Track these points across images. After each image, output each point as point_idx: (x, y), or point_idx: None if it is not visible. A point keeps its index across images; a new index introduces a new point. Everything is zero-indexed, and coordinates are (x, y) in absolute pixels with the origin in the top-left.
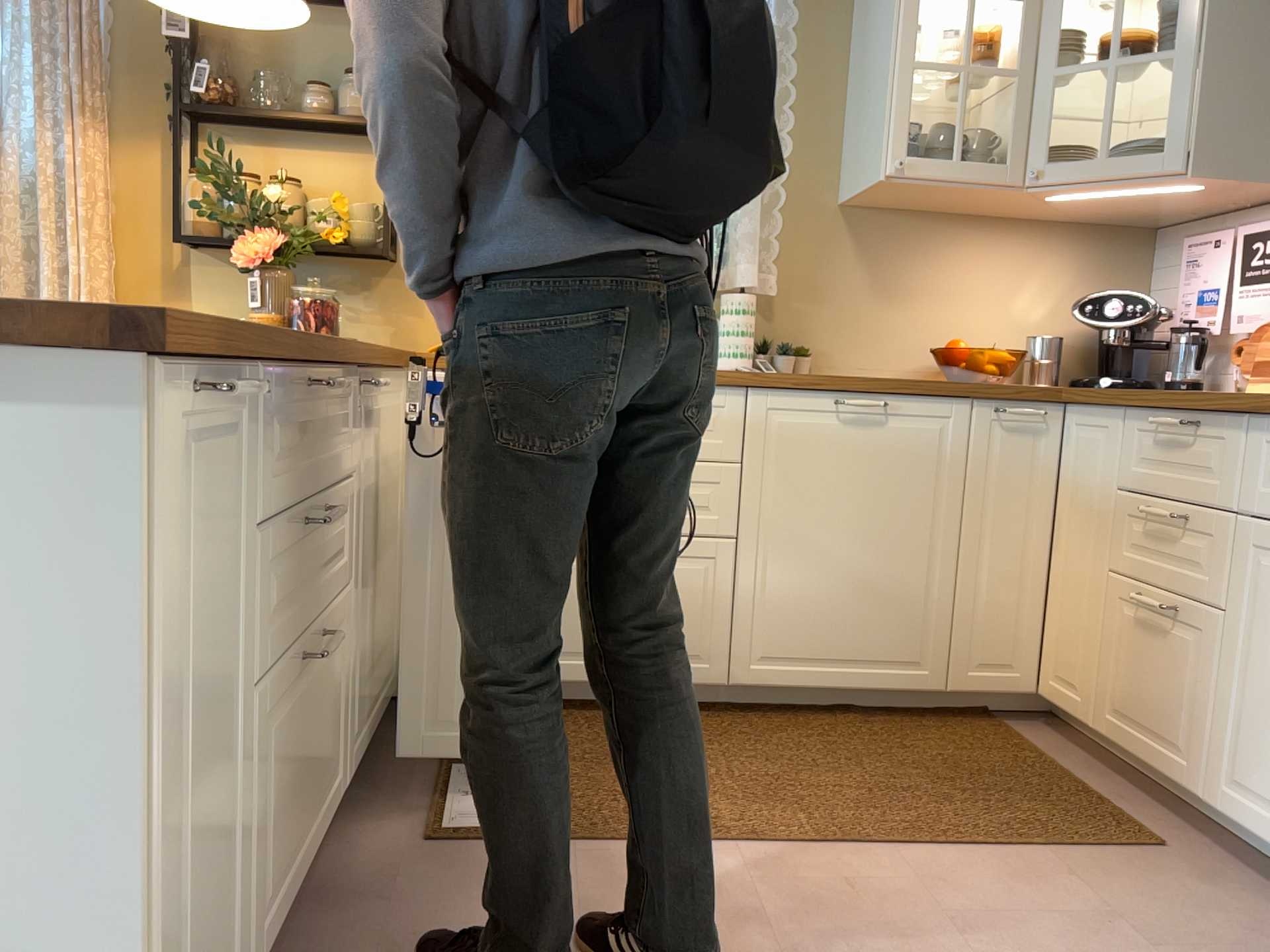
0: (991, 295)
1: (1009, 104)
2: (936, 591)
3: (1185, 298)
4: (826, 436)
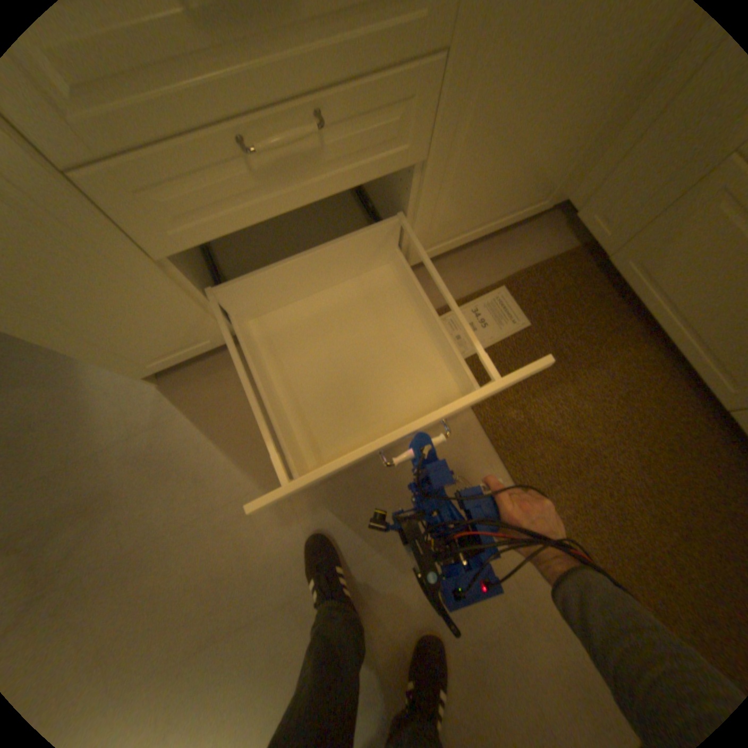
0: None
1: None
2: None
3: None
4: None
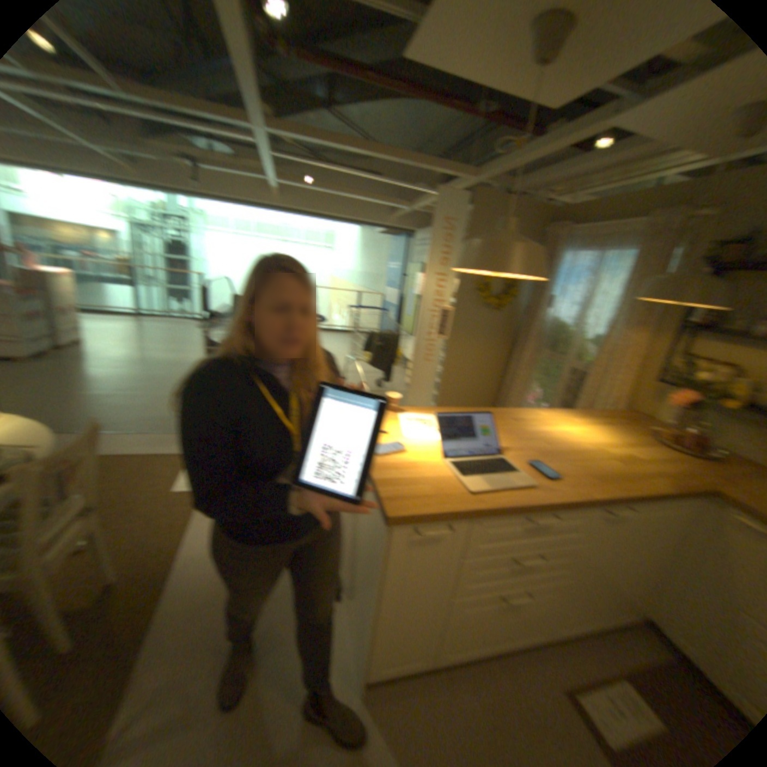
0: None
1: None
2: None
3: None
4: None
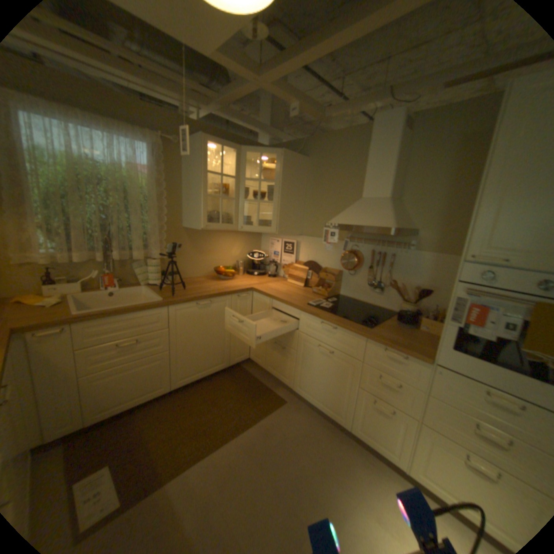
0: (225, 250)
1: (230, 205)
2: (225, 344)
3: (269, 252)
4: (193, 314)
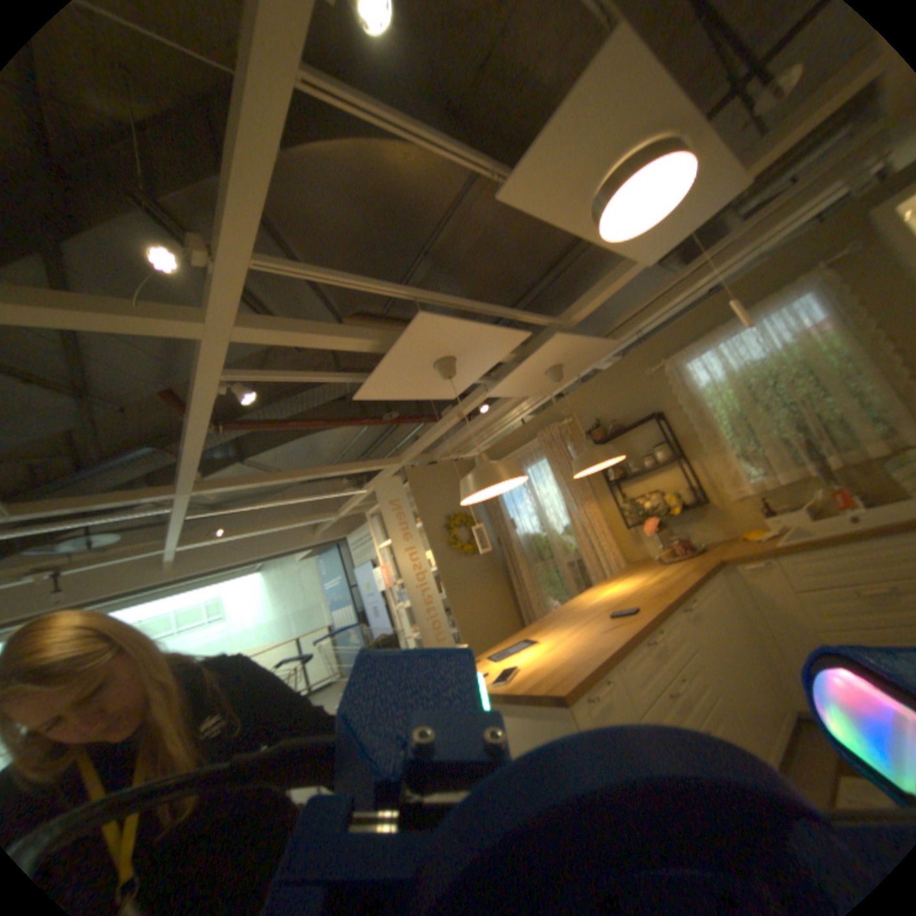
0: None
1: None
2: None
3: None
4: None
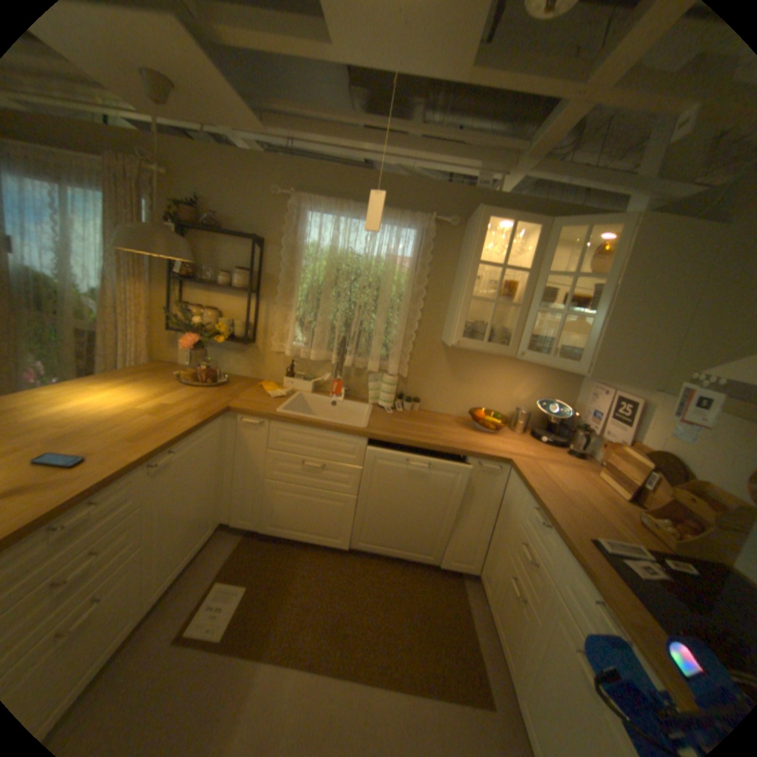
0: (503, 387)
1: (518, 315)
2: (441, 531)
3: (589, 410)
4: (400, 463)
